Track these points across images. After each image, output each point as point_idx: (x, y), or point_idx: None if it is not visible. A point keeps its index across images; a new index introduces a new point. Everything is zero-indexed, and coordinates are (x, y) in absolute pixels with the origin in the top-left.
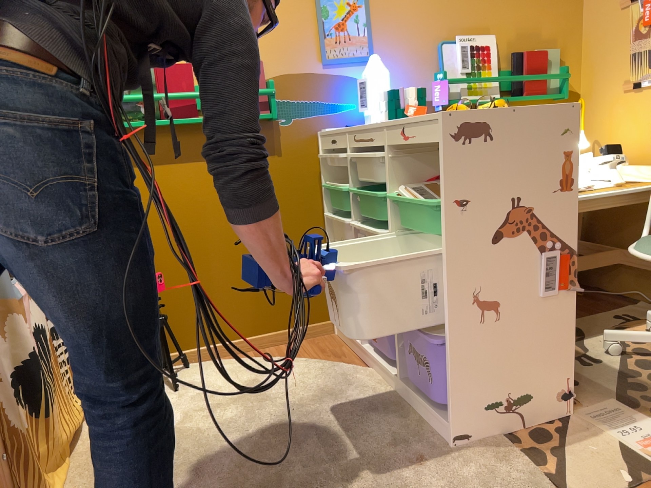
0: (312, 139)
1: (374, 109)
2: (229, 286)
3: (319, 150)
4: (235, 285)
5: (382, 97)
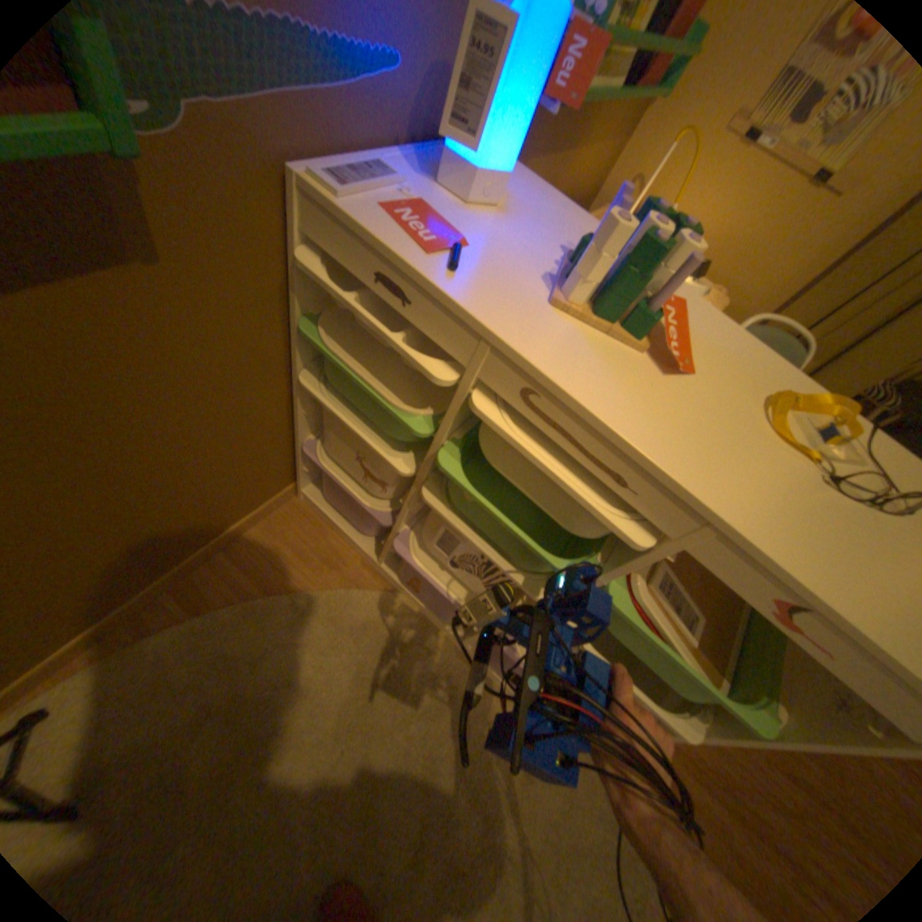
0: (269, 186)
1: (495, 150)
2: (84, 569)
3: (290, 224)
4: (99, 560)
5: (531, 111)
